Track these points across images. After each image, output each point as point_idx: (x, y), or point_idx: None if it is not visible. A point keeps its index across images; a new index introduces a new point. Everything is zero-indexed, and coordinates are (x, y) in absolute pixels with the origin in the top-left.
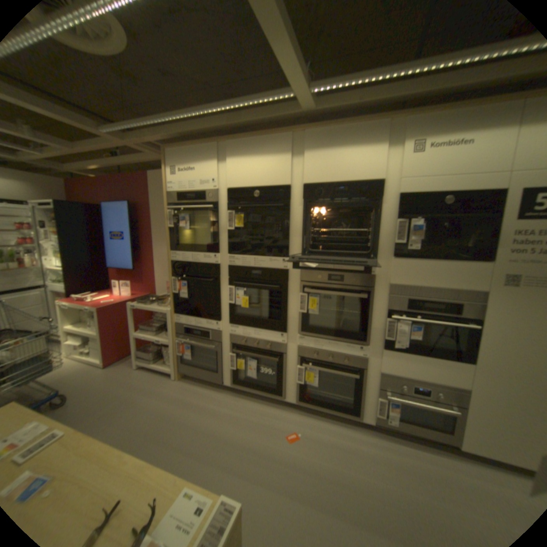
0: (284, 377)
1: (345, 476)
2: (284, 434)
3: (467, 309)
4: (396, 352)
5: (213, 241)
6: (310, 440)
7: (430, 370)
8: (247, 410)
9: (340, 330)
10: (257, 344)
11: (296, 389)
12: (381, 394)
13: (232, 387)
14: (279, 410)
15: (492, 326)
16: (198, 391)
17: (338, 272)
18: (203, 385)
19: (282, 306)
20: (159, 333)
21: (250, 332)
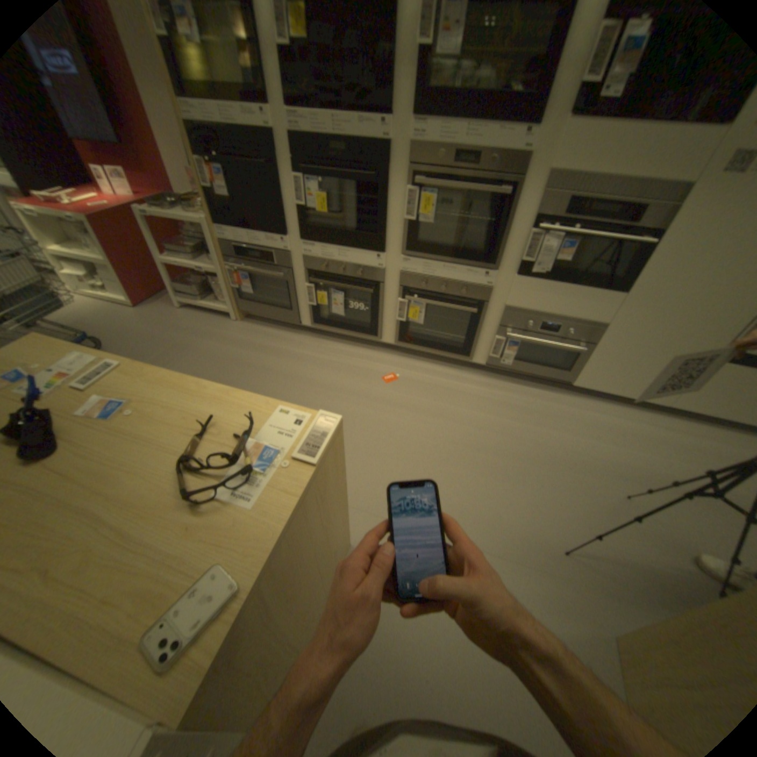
0: (381, 314)
1: (444, 410)
2: (380, 375)
3: (650, 214)
4: (532, 279)
5: (253, 77)
6: (409, 380)
7: (567, 301)
8: (334, 353)
9: (461, 249)
10: (343, 271)
11: (395, 328)
12: (499, 332)
13: (314, 328)
14: (374, 352)
15: (672, 240)
16: (270, 334)
17: (473, 147)
18: (276, 326)
19: (380, 212)
20: (198, 257)
21: (332, 254)
